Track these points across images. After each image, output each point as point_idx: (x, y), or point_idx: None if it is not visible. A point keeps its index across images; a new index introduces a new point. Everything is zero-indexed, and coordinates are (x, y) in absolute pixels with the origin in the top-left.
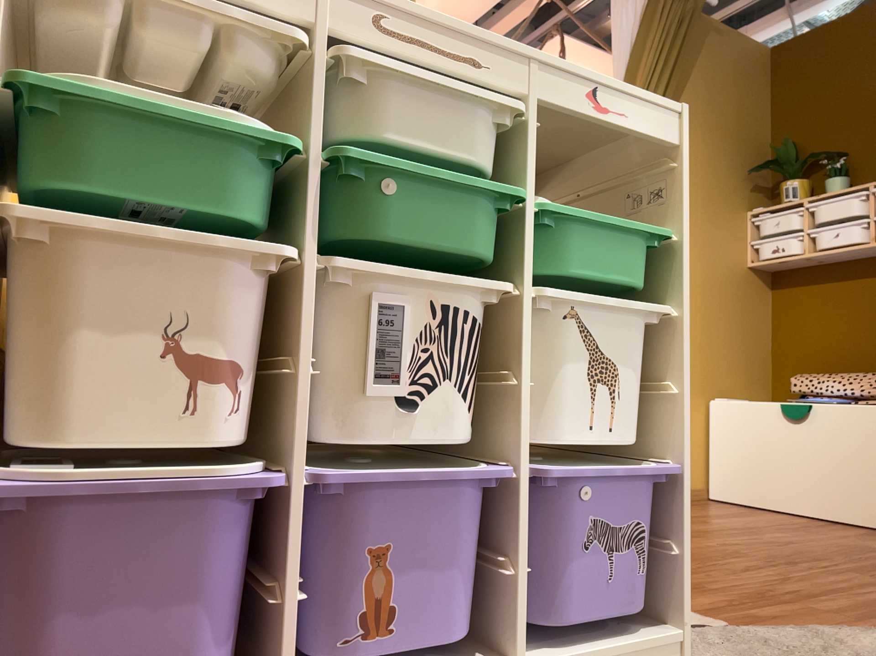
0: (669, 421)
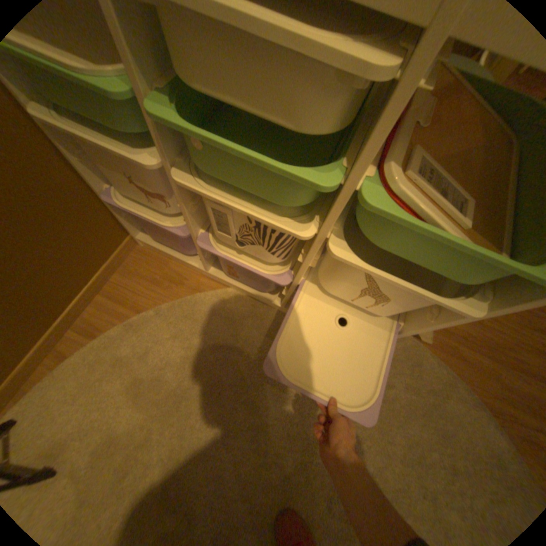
0: (424, 322)
